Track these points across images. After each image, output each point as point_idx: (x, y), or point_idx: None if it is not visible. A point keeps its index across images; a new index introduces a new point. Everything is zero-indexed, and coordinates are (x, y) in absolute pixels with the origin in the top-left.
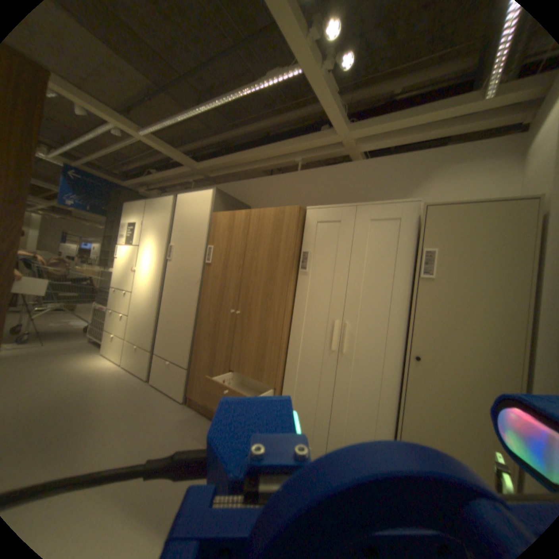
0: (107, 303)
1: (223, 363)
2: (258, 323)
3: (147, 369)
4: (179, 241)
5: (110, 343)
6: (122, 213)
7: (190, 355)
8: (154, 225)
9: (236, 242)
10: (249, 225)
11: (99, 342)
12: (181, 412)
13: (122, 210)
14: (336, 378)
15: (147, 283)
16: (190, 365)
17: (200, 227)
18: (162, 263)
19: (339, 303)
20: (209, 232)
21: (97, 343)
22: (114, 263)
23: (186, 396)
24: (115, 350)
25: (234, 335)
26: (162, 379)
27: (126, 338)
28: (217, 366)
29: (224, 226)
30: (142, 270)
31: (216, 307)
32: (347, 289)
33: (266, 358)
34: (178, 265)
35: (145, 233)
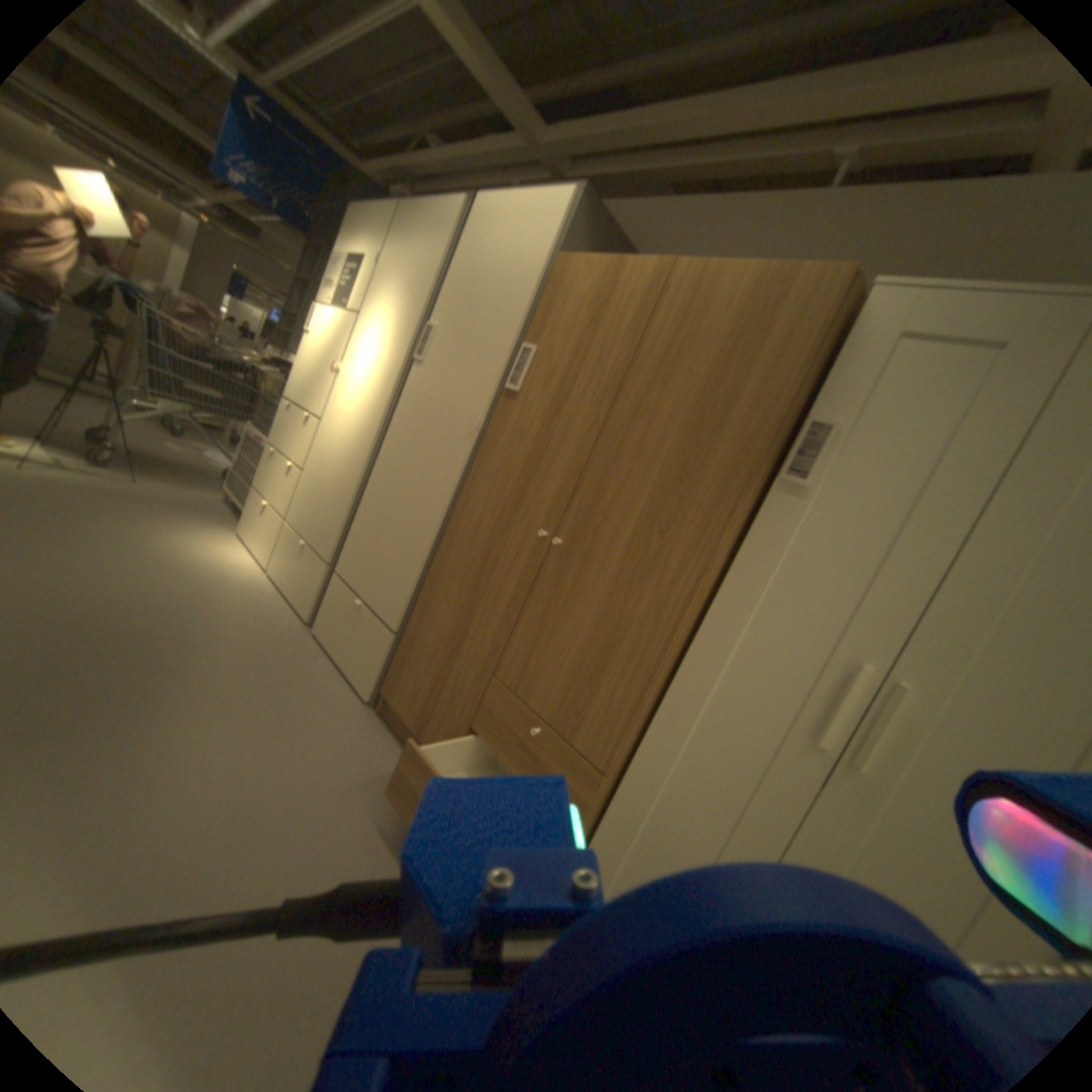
0: (275, 433)
1: (487, 655)
2: (609, 589)
3: (318, 599)
4: (454, 320)
5: (261, 519)
6: (343, 233)
7: (413, 606)
8: (405, 268)
9: (609, 348)
10: (662, 304)
11: (244, 509)
12: (363, 725)
13: (346, 225)
14: (809, 831)
15: (359, 408)
16: (408, 629)
17: (517, 290)
18: (401, 368)
19: (902, 616)
20: (538, 308)
21: (241, 510)
22: (304, 347)
23: (382, 691)
24: (266, 536)
25: (532, 598)
26: (341, 635)
27: (292, 519)
28: (469, 657)
29: (586, 296)
30: (355, 374)
31: (504, 511)
32: (951, 582)
33: (603, 690)
34: (438, 380)
35: (381, 286)
